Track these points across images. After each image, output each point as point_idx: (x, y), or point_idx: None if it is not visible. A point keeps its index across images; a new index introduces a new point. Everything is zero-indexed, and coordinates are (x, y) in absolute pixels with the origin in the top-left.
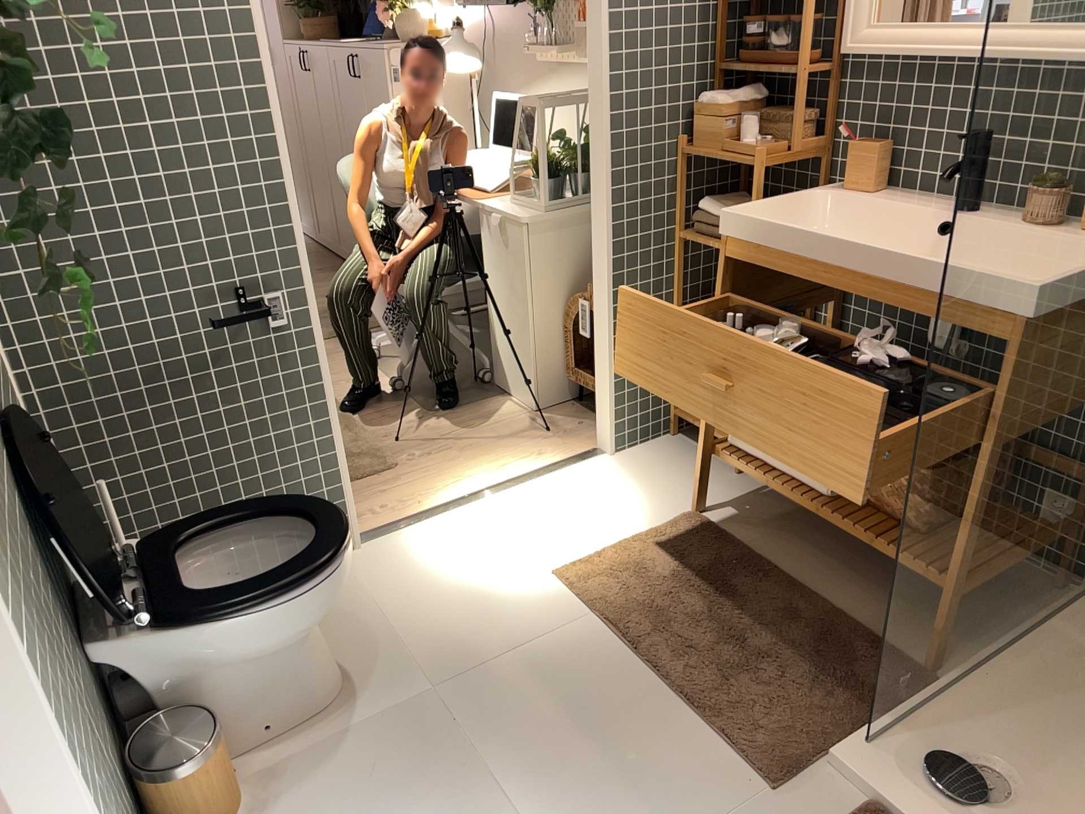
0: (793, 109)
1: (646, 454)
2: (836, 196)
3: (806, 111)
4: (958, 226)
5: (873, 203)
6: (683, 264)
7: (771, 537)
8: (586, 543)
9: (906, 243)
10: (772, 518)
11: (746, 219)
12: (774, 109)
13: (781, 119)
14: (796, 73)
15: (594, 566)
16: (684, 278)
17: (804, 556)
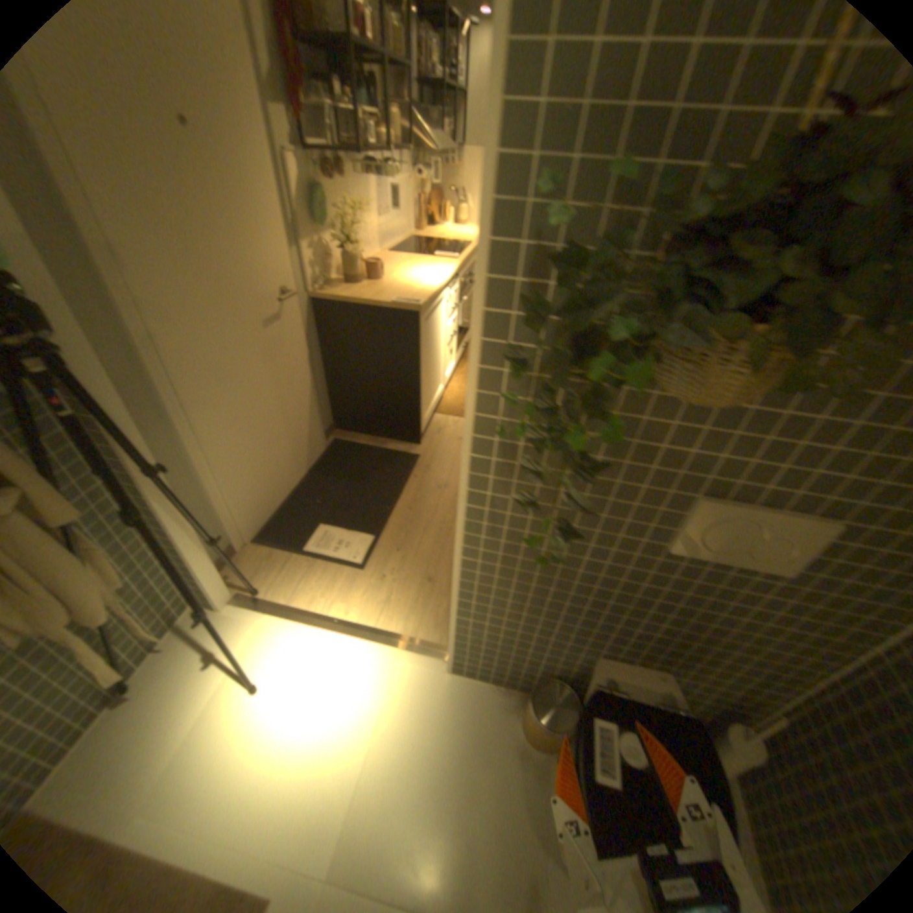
0: None
1: None
2: None
3: None
4: None
5: None
6: None
7: None
8: None
9: None
10: None
11: None
12: None
13: None
14: None
15: None
16: None
17: None
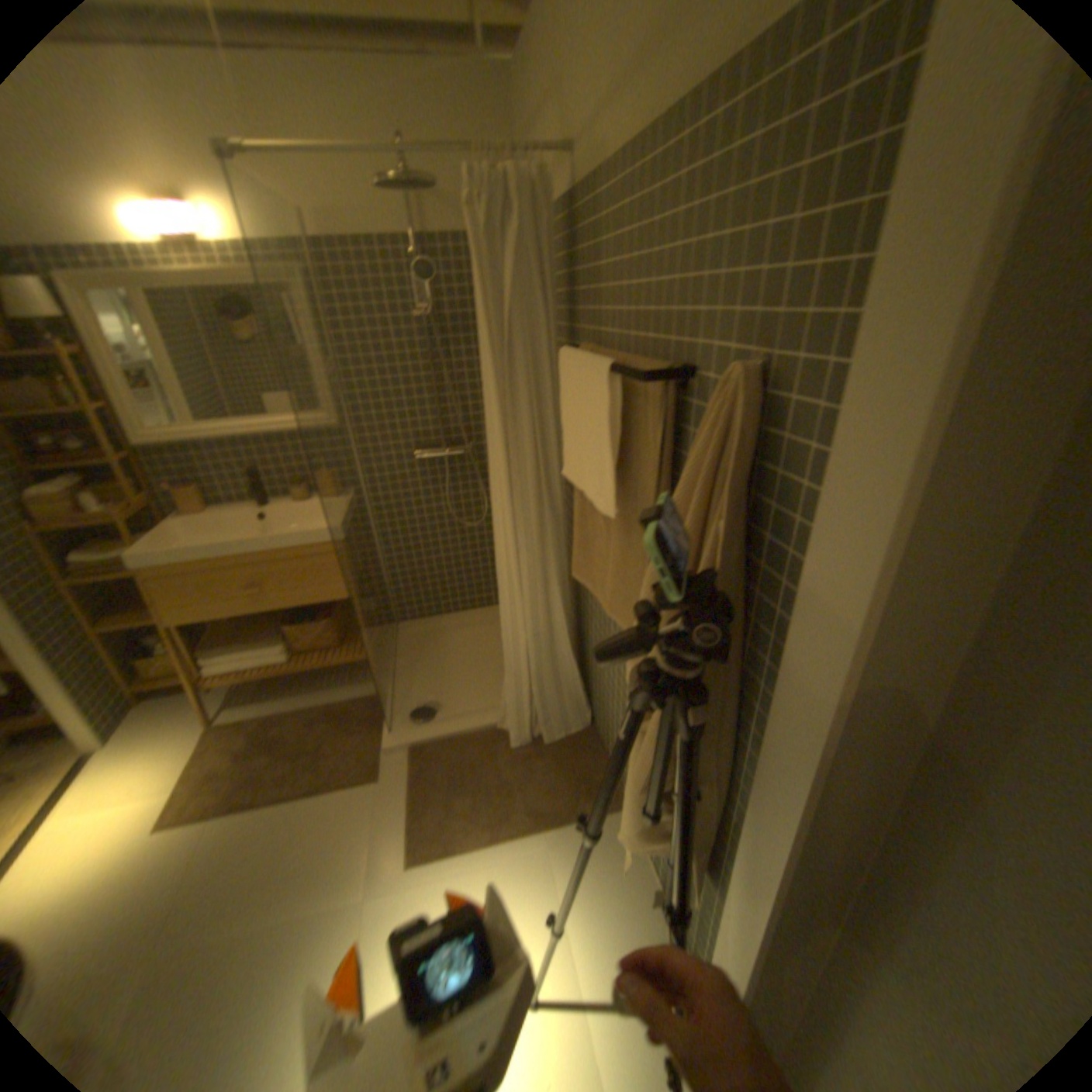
0: (107, 480)
1: (131, 727)
2: (182, 519)
3: (120, 478)
4: (267, 512)
5: (210, 515)
6: (77, 600)
7: (264, 703)
8: (155, 798)
9: (244, 528)
10: (254, 696)
11: (143, 552)
12: (89, 482)
13: (99, 487)
14: (97, 458)
15: (177, 802)
16: (84, 607)
17: (289, 697)
